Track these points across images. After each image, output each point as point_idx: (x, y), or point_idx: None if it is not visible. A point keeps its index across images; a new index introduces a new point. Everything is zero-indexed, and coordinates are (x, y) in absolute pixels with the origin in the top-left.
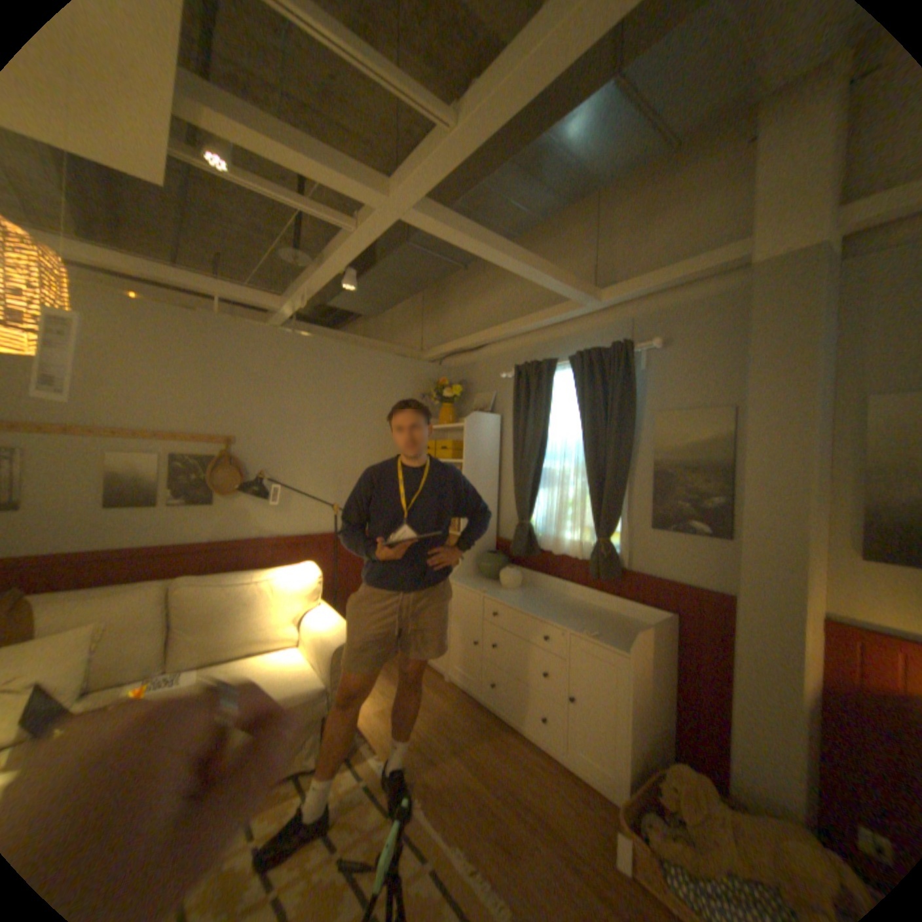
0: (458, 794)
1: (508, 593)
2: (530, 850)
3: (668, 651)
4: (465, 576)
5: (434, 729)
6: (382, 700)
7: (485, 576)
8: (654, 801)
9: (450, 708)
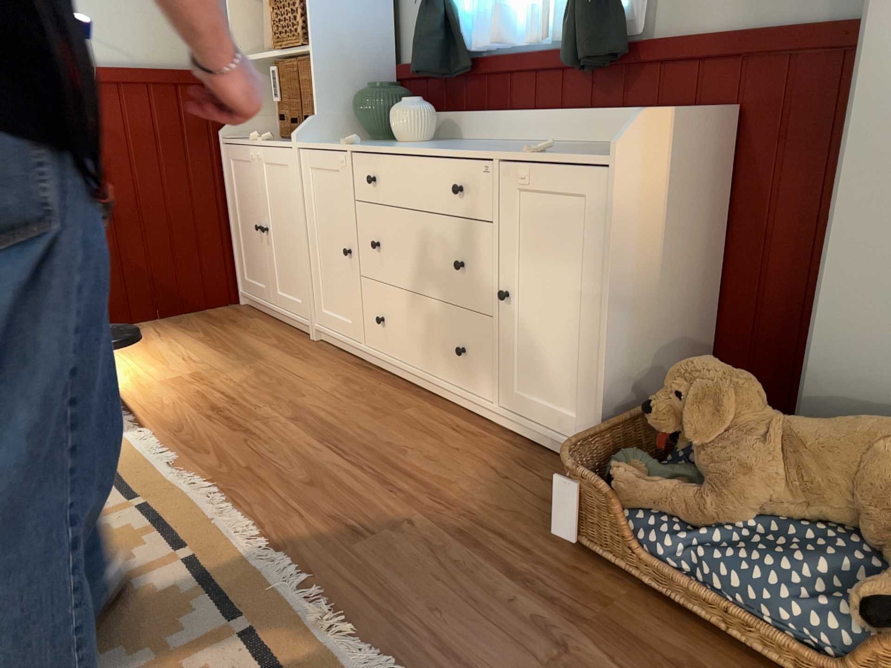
0: (282, 464)
1: (403, 145)
2: (394, 523)
3: (705, 179)
4: (330, 140)
5: (269, 393)
6: (184, 365)
7: (369, 134)
8: (644, 439)
9: (307, 368)
